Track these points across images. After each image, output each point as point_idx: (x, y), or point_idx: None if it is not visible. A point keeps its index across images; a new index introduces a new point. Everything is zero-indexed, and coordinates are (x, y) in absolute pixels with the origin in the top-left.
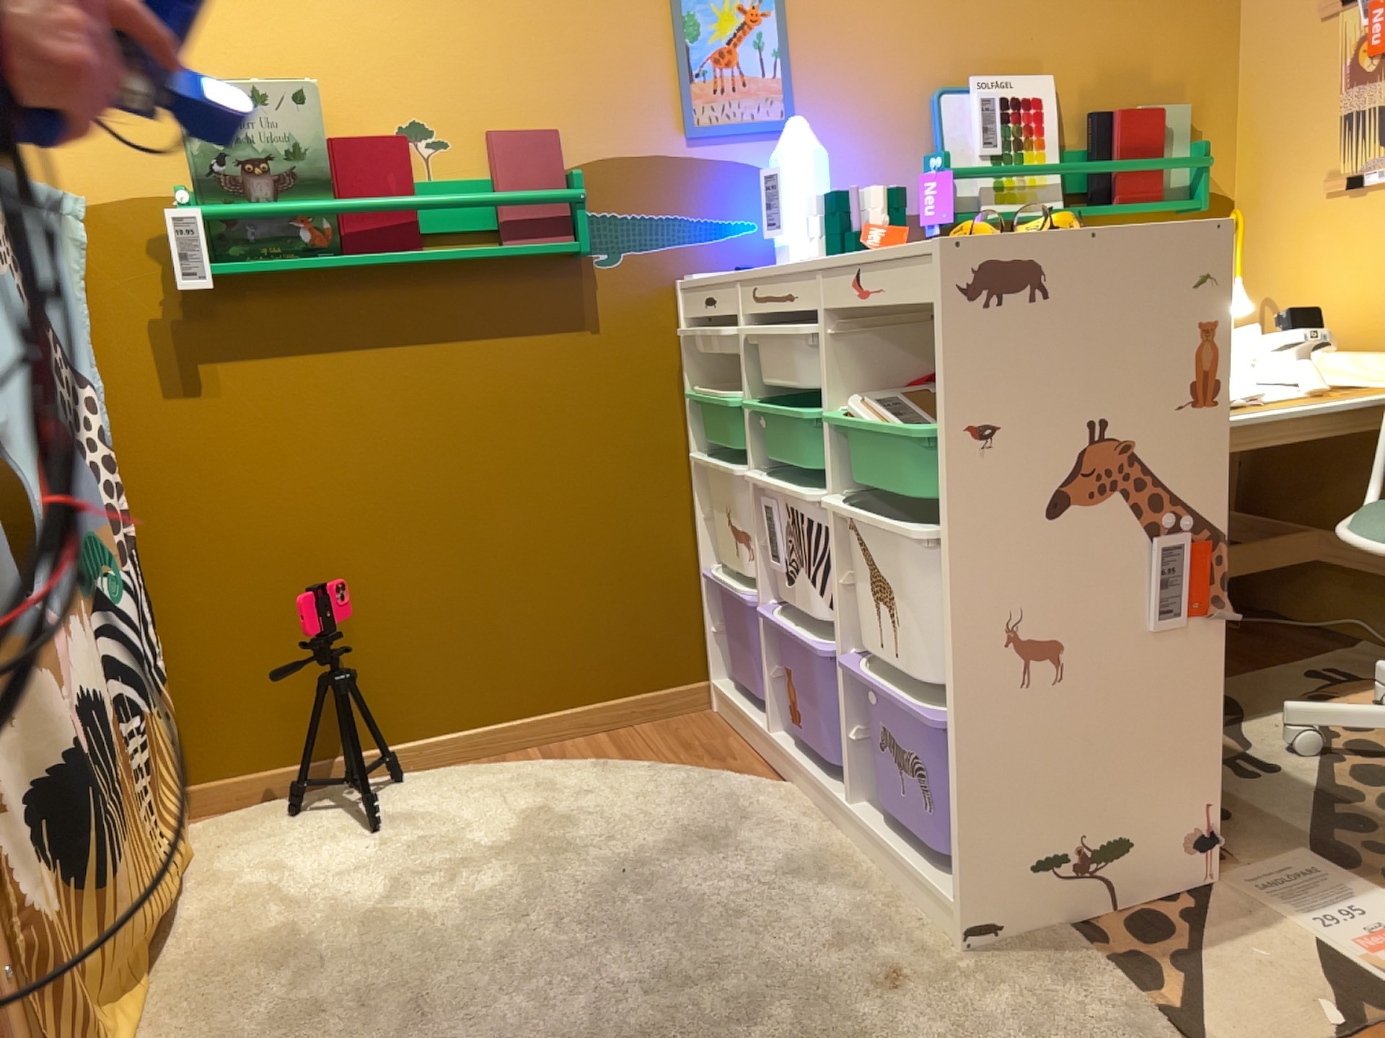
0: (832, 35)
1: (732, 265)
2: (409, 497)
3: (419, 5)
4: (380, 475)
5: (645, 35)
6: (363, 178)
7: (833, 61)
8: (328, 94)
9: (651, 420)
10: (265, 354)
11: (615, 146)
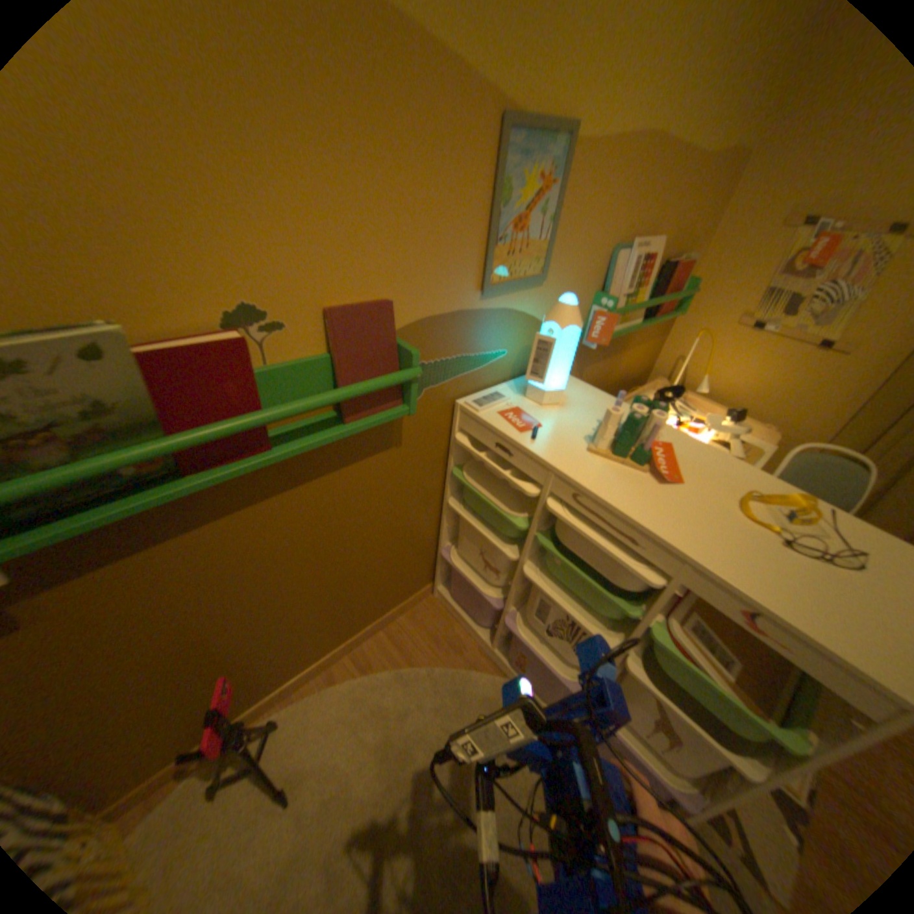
0: (586, 200)
1: (488, 381)
2: (264, 594)
3: (238, 139)
4: (238, 594)
5: (472, 196)
6: (195, 391)
7: (580, 222)
8: (112, 275)
9: (426, 485)
10: (99, 567)
11: (433, 306)
